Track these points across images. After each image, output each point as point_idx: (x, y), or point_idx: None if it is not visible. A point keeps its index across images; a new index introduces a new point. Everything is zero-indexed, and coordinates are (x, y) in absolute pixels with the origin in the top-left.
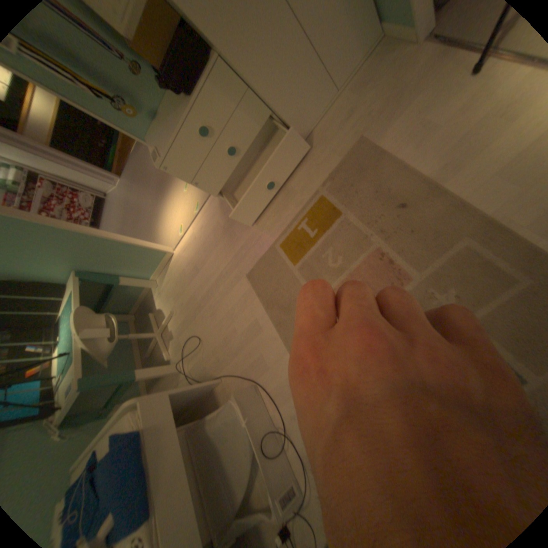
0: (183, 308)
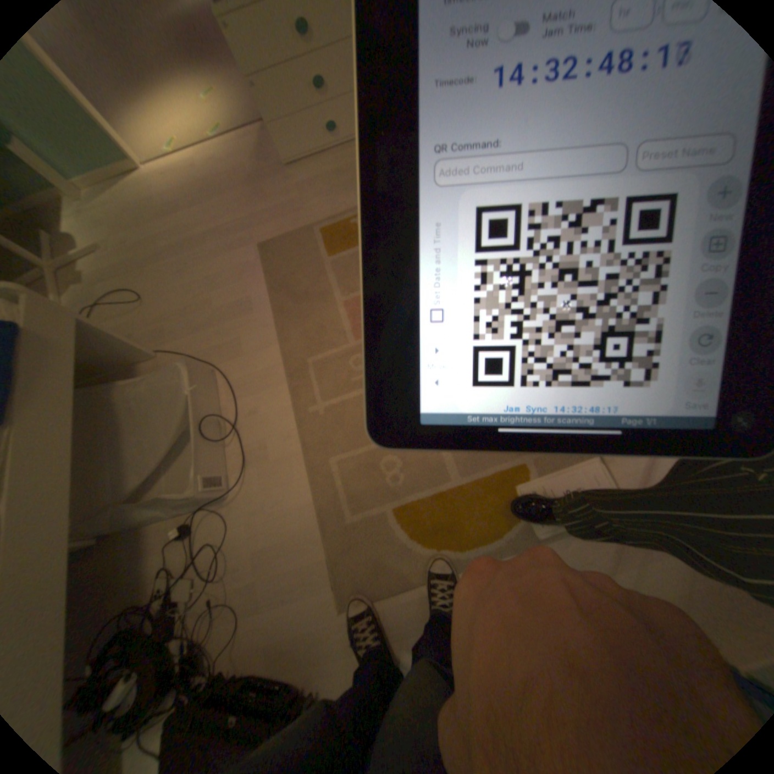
0: (122, 250)
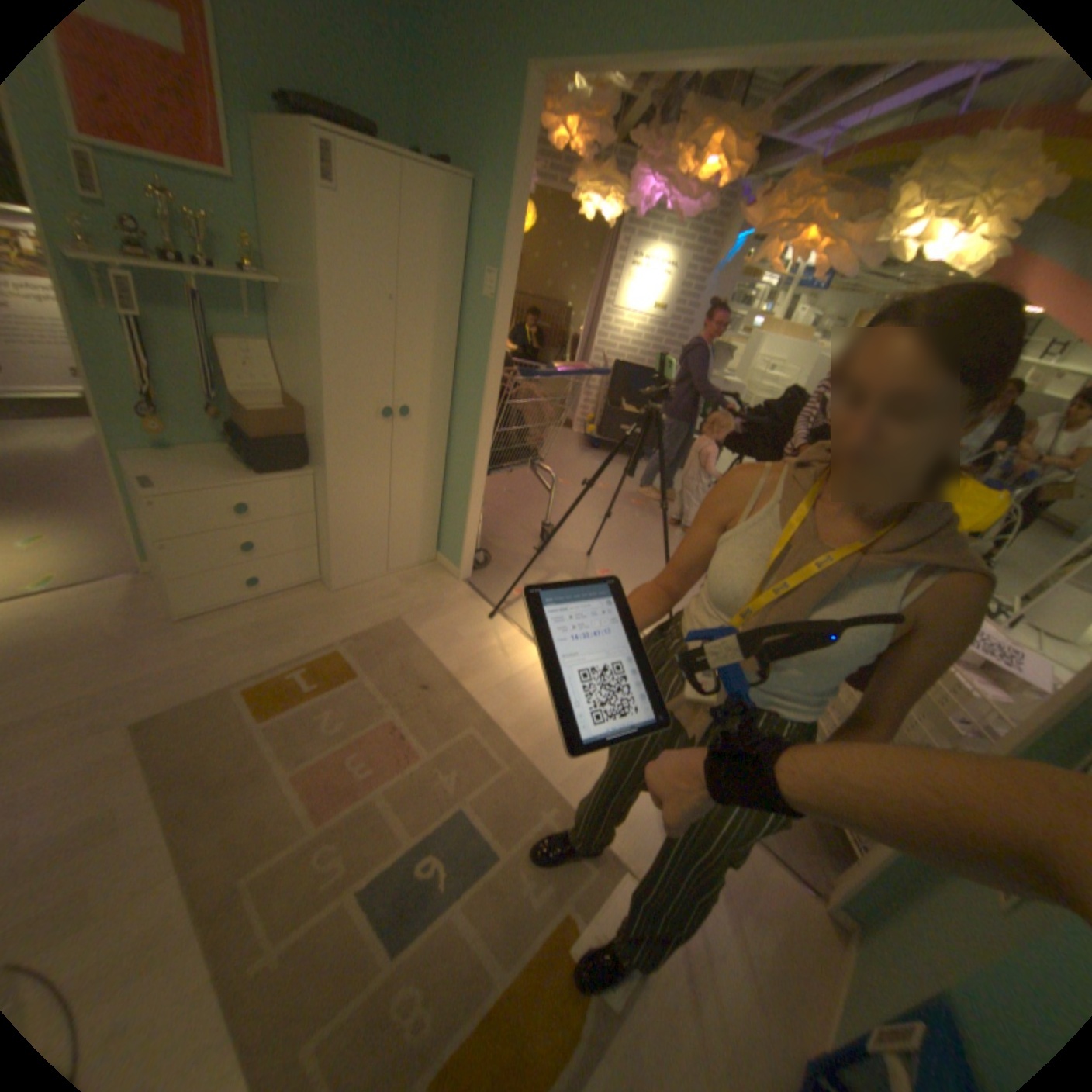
0: None
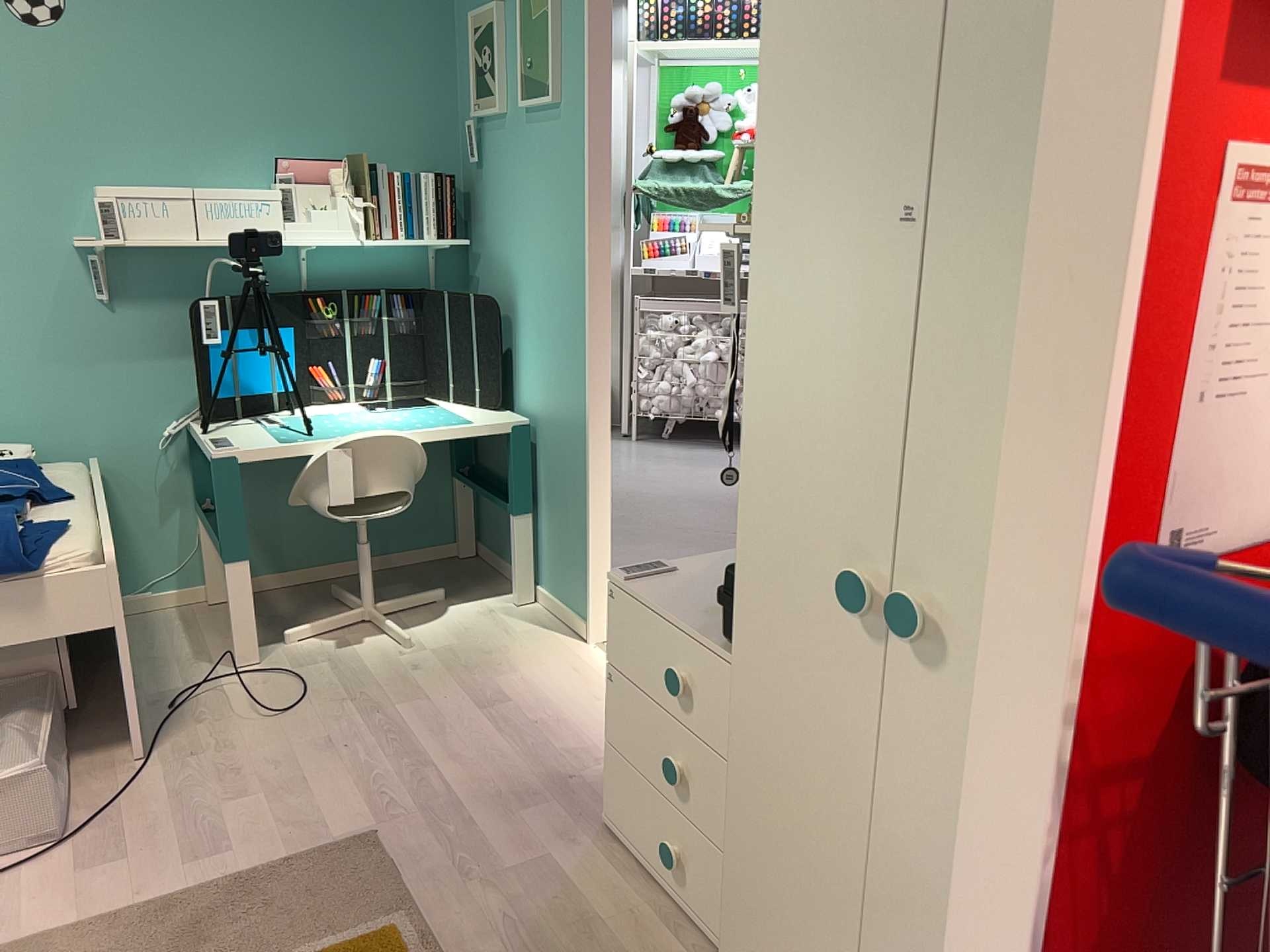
0: (395, 673)
